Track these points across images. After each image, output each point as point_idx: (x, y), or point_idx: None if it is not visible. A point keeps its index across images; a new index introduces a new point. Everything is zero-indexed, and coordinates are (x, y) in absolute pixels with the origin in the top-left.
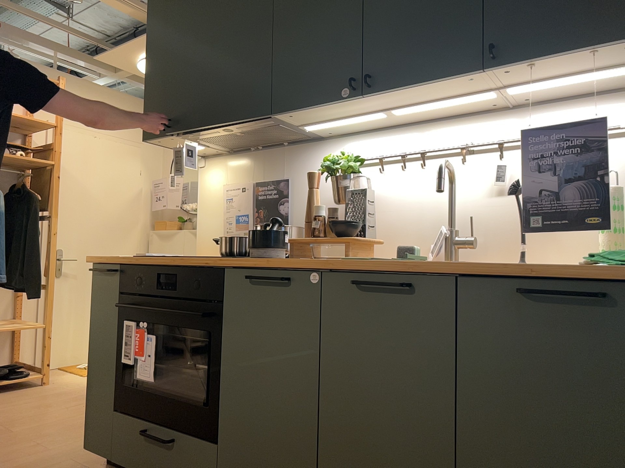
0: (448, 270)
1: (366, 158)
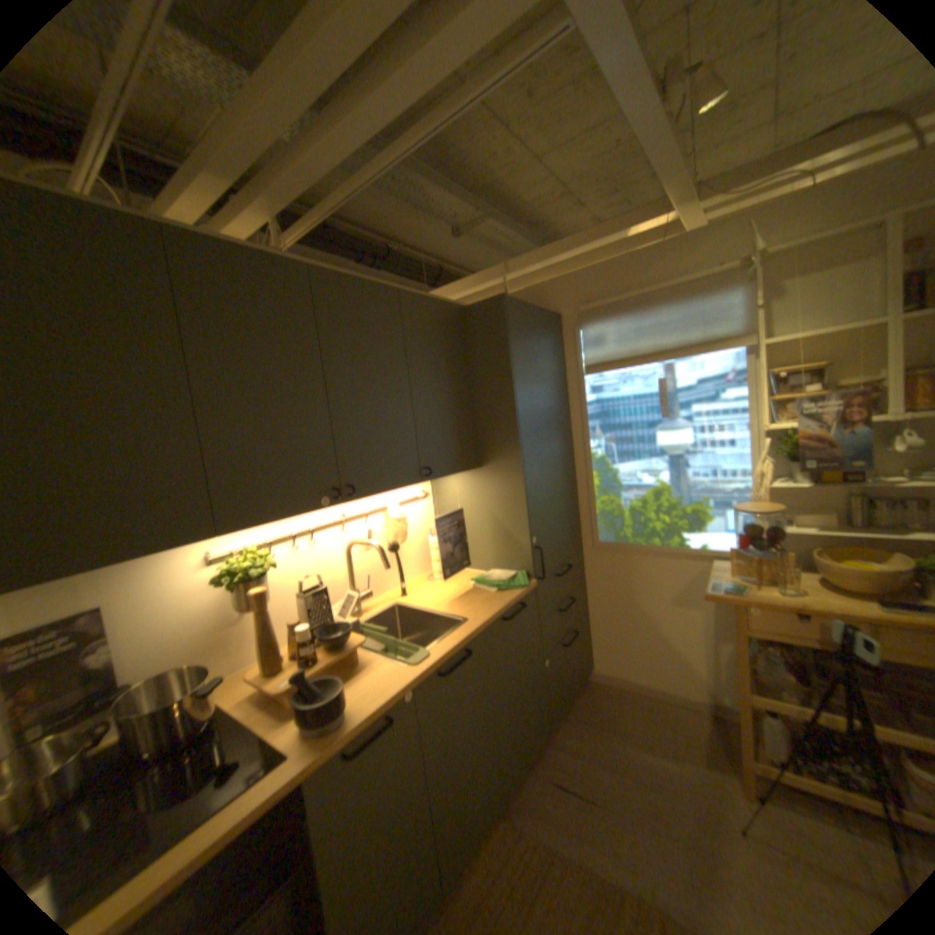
0: (482, 629)
1: (256, 548)
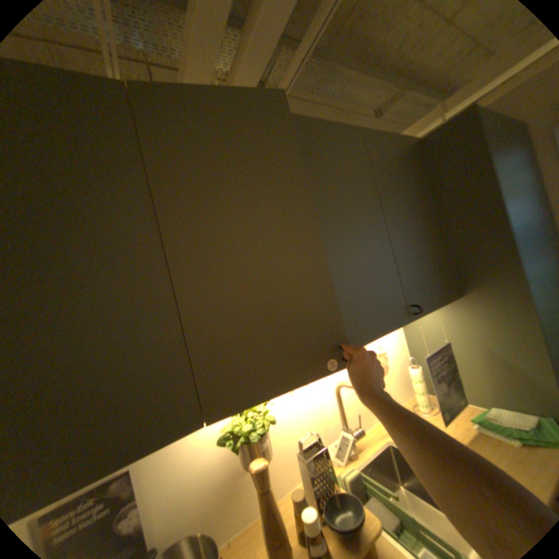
0: None
1: None
